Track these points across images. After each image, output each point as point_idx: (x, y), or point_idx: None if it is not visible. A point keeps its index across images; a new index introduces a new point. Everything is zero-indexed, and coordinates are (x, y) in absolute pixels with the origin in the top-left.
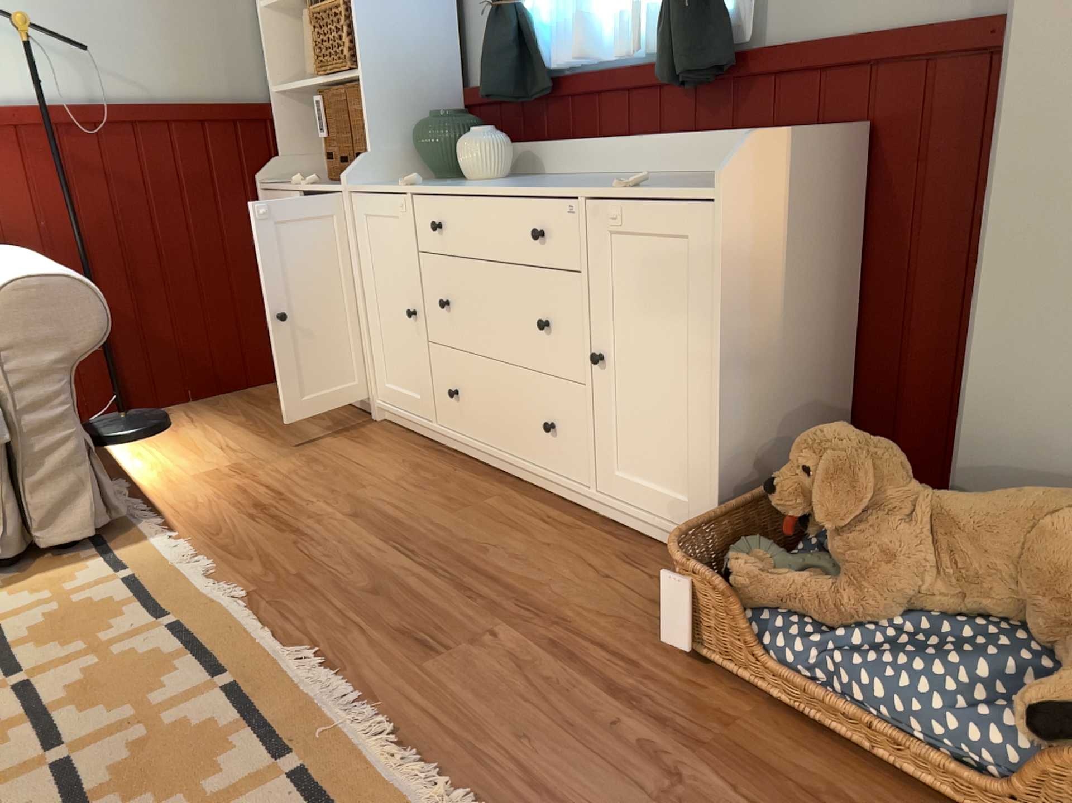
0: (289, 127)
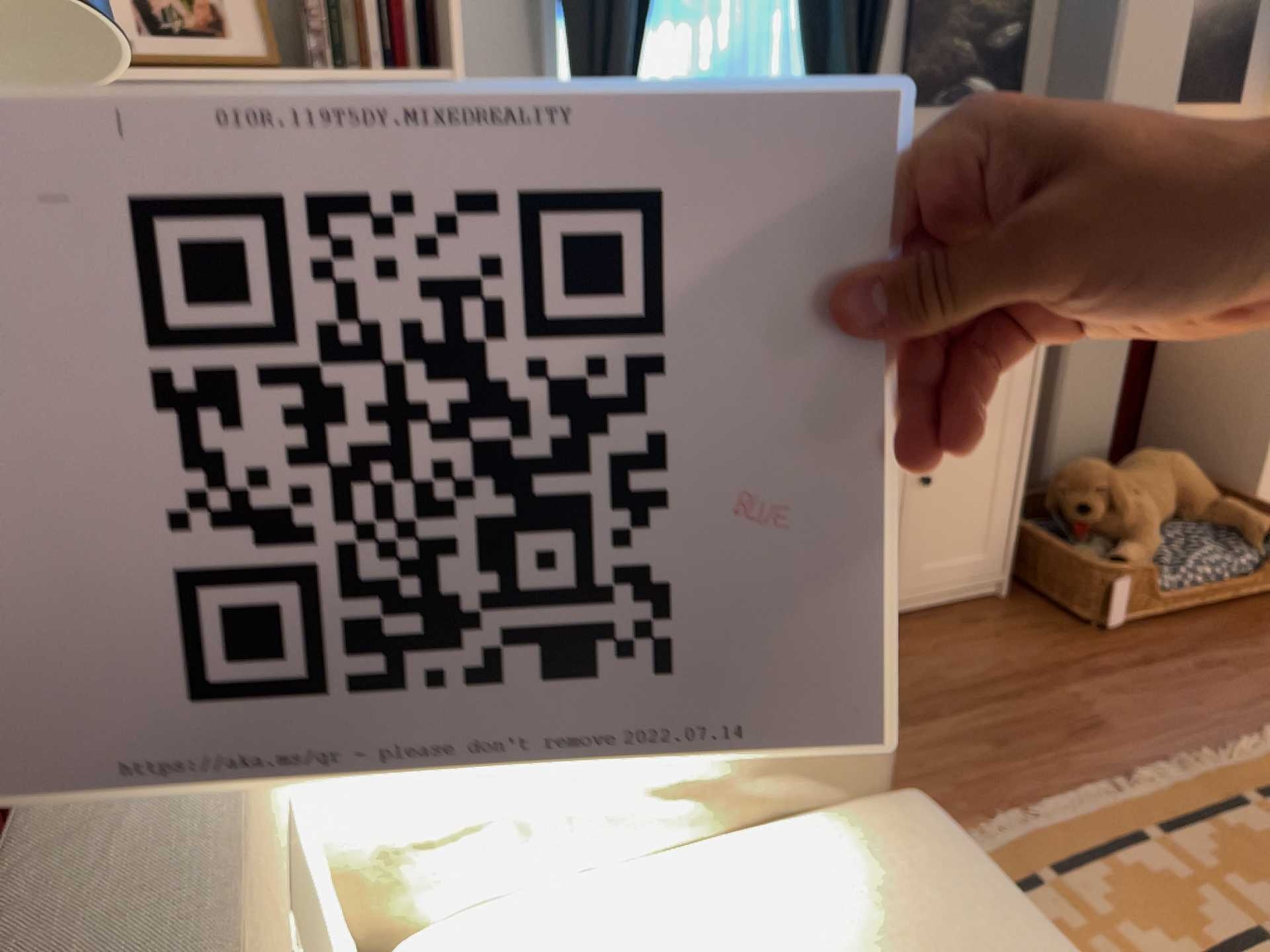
0: None
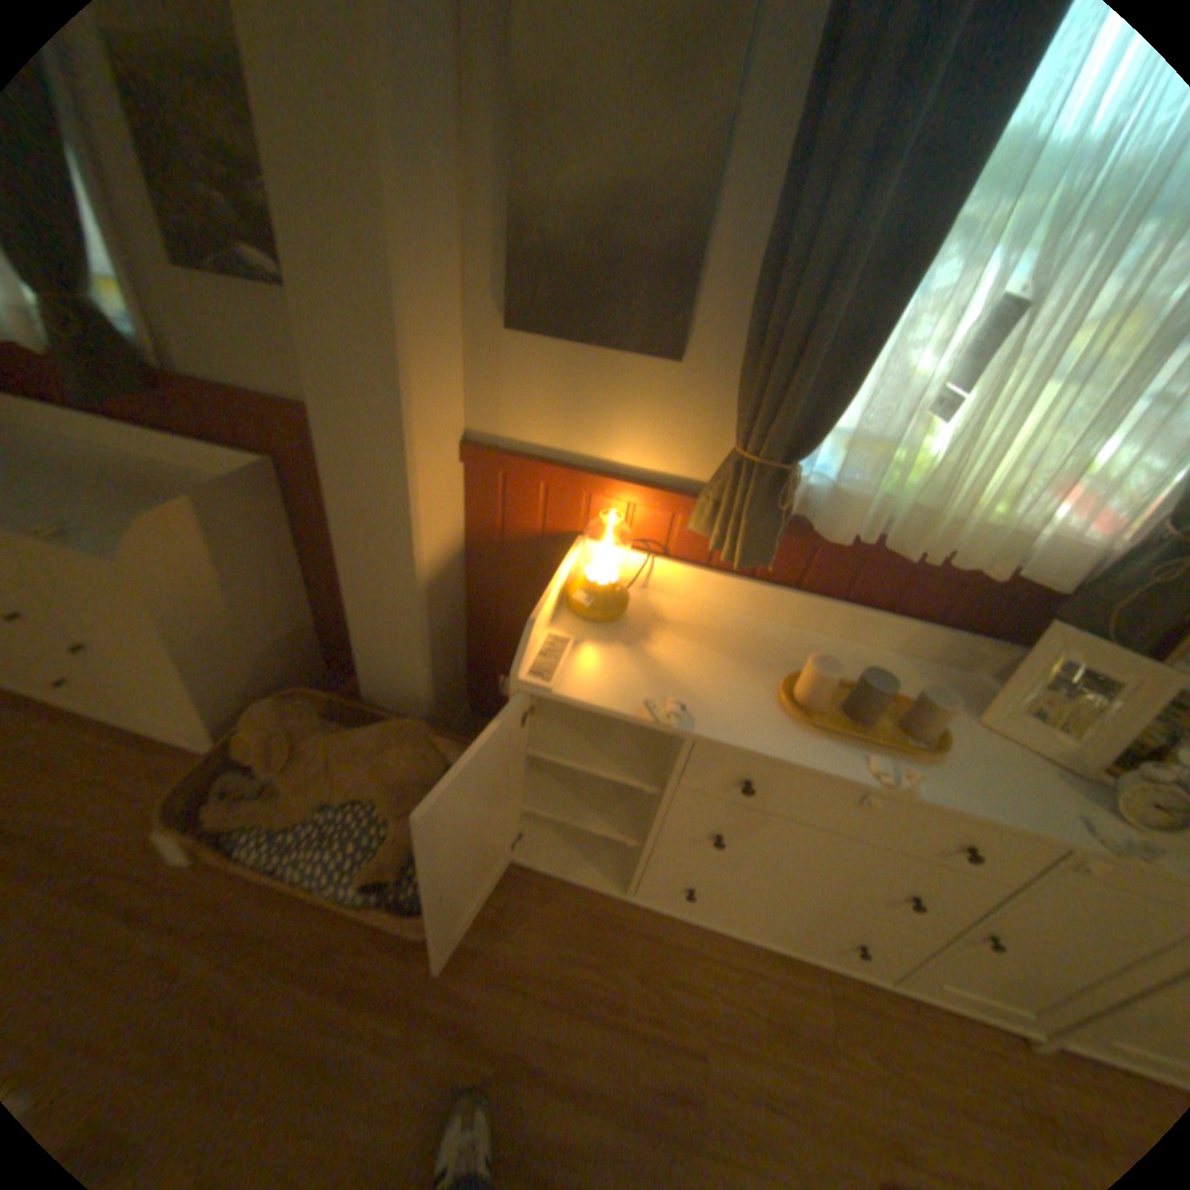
0: None
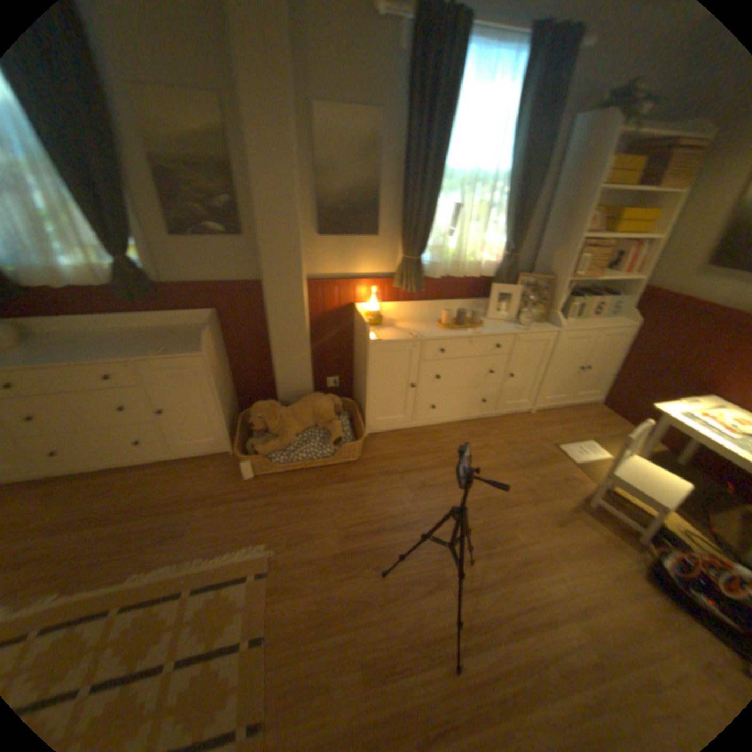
0: None
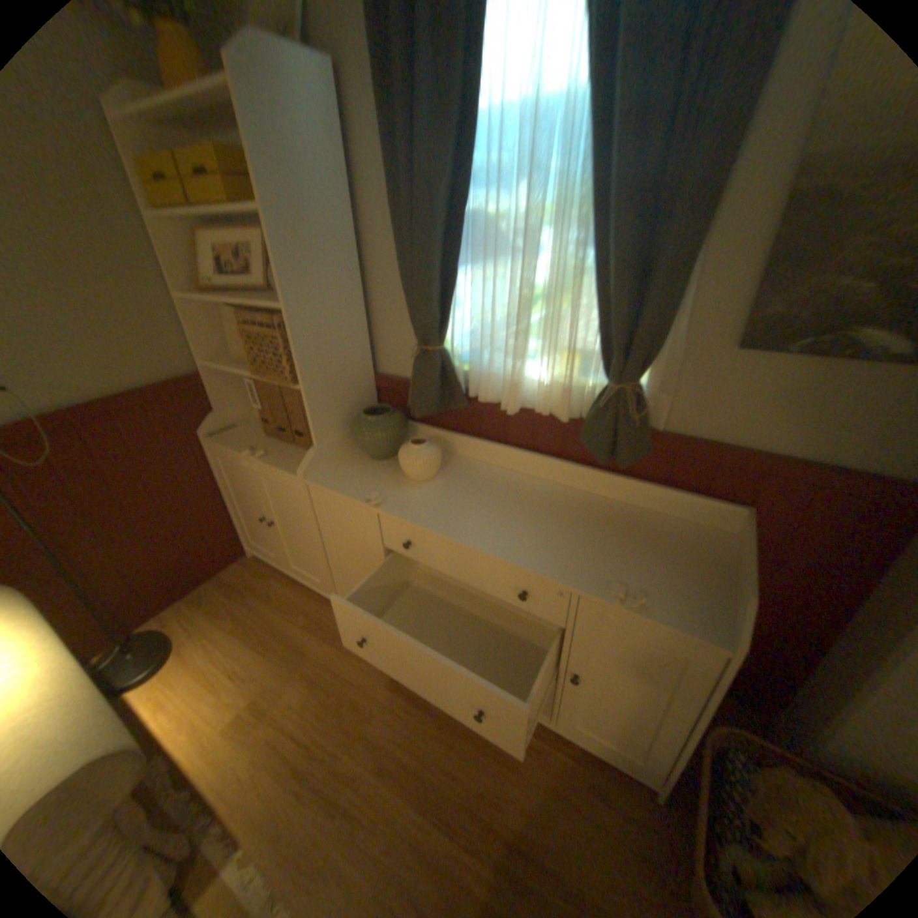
0: (217, 386)
